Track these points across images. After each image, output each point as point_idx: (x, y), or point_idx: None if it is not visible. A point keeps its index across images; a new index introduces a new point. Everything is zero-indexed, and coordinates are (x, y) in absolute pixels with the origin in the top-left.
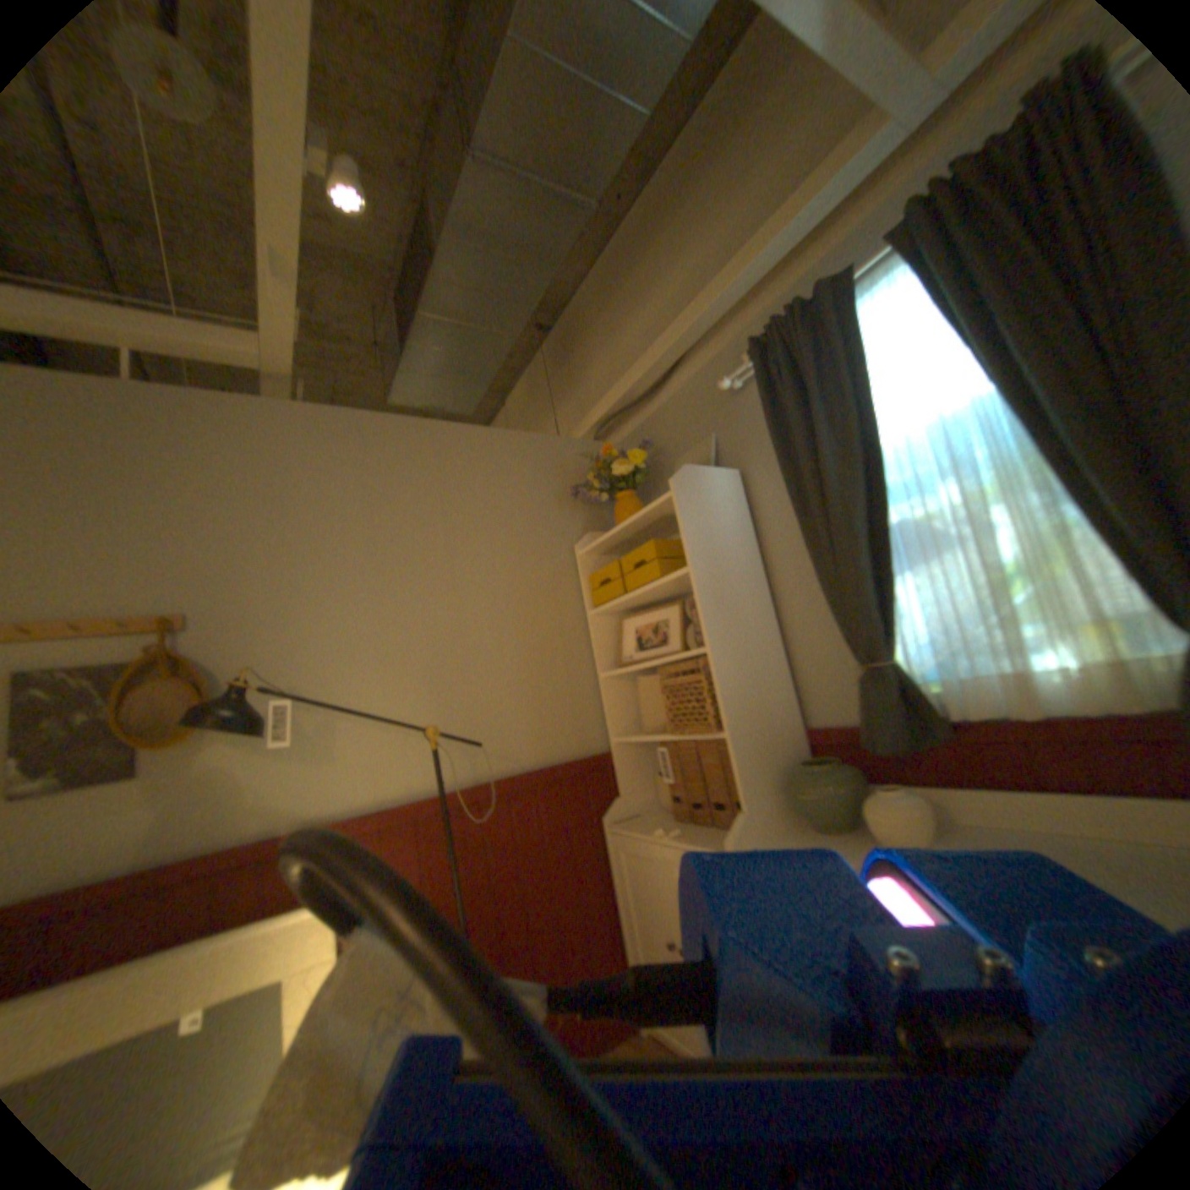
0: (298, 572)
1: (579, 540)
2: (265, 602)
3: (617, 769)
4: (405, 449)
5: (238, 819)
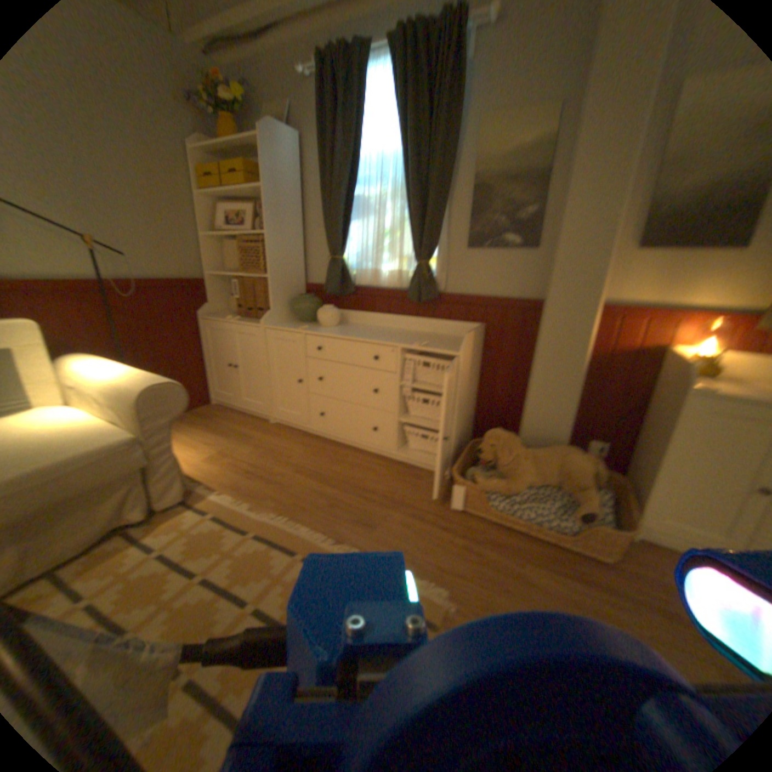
0: None
1: (187, 136)
2: None
3: (205, 289)
4: None
5: None
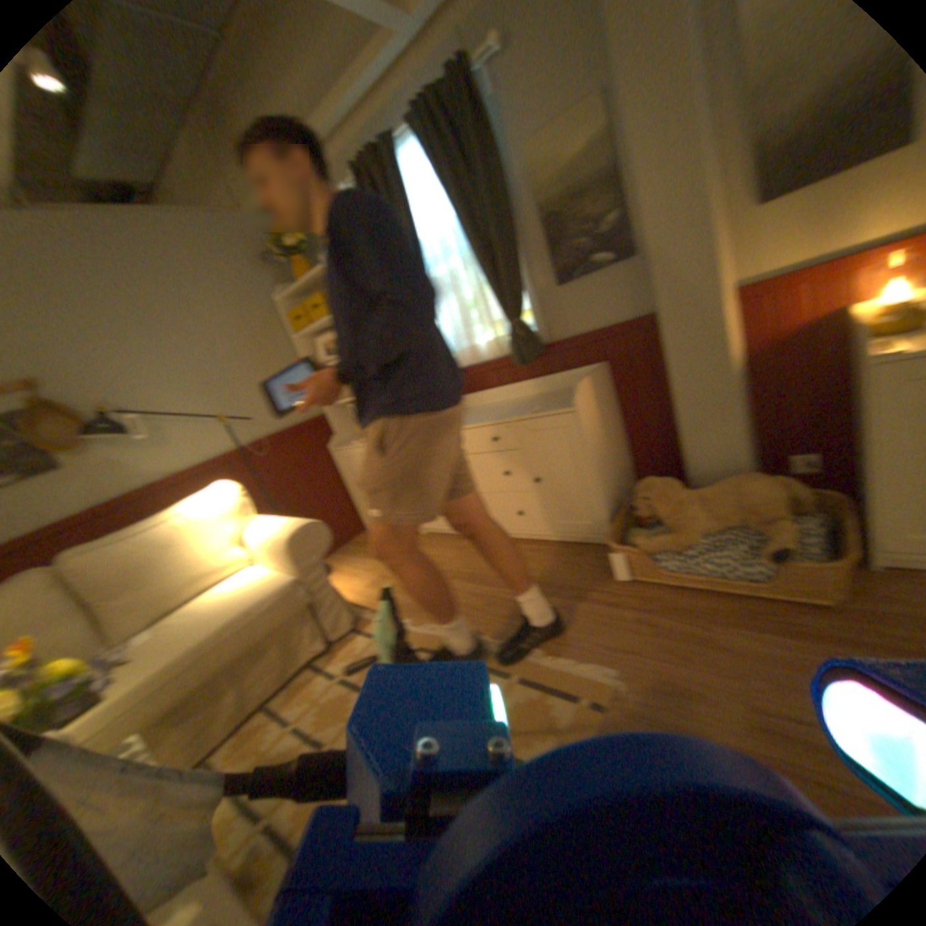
0: (97, 339)
1: (275, 291)
2: (85, 361)
3: (331, 421)
4: (131, 240)
5: (130, 477)
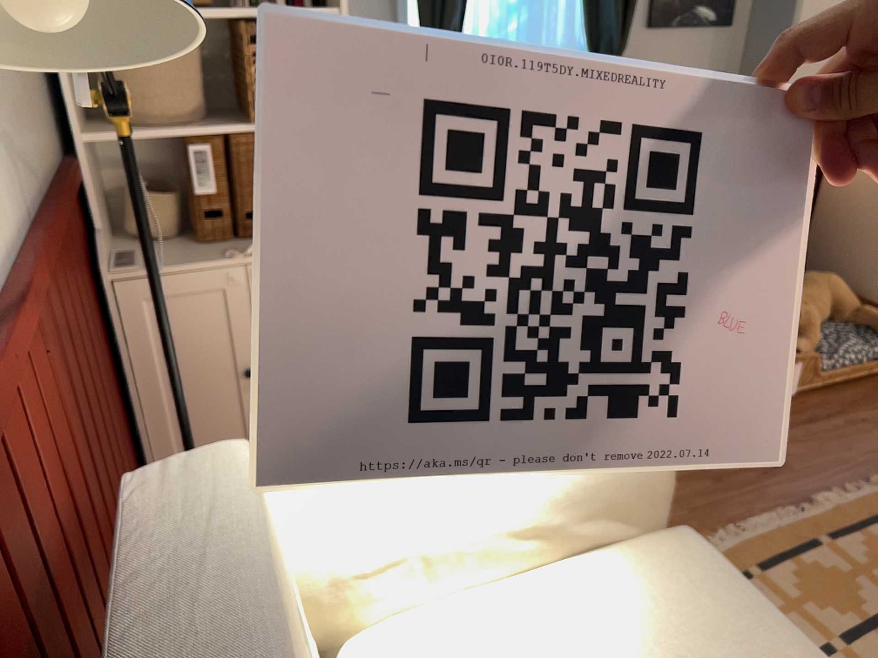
0: None
1: None
2: None
3: (85, 189)
4: None
5: None
